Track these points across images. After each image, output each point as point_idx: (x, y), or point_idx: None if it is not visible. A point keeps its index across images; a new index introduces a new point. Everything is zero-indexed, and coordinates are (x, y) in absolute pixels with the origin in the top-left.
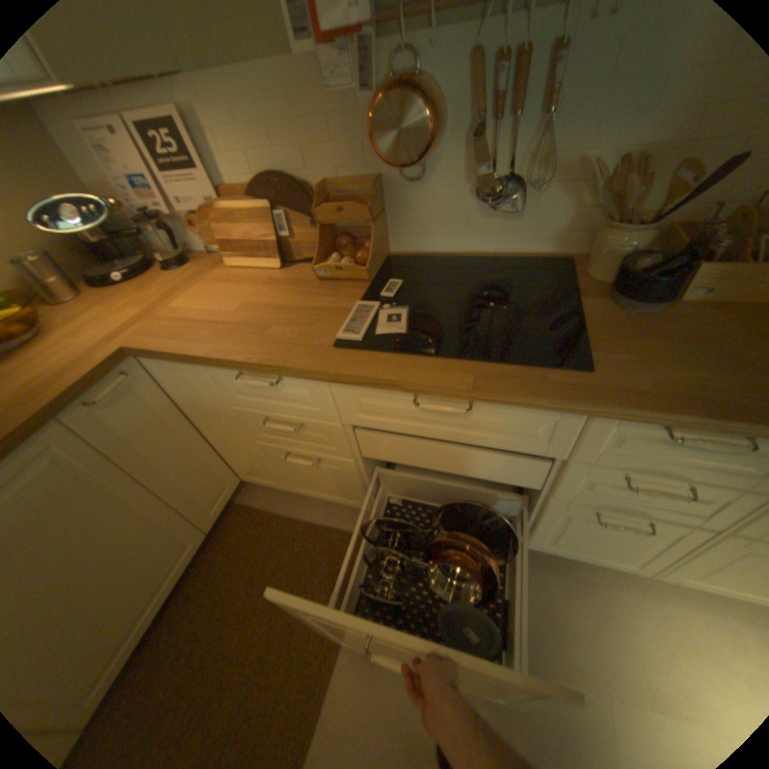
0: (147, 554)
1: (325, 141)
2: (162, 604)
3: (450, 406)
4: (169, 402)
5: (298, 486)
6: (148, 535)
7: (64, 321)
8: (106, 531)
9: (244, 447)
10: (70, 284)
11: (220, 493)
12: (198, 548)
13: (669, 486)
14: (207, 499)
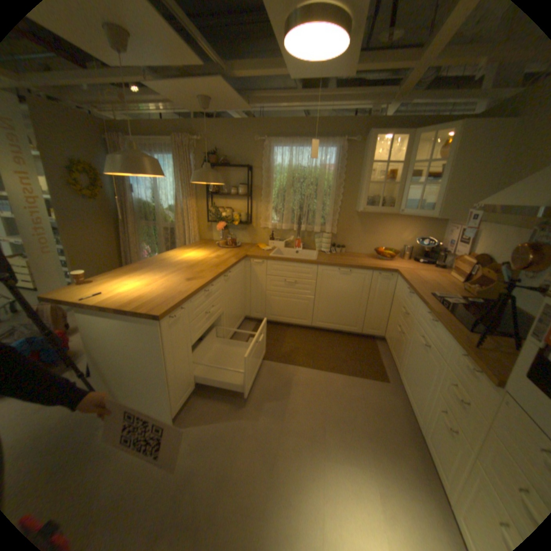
0: (350, 315)
1: (509, 254)
2: (339, 330)
3: (433, 320)
4: (392, 291)
5: (393, 348)
6: (355, 311)
7: (397, 261)
8: (353, 299)
9: (394, 319)
10: (409, 257)
11: (375, 329)
12: (356, 332)
13: (462, 395)
14: (371, 325)
